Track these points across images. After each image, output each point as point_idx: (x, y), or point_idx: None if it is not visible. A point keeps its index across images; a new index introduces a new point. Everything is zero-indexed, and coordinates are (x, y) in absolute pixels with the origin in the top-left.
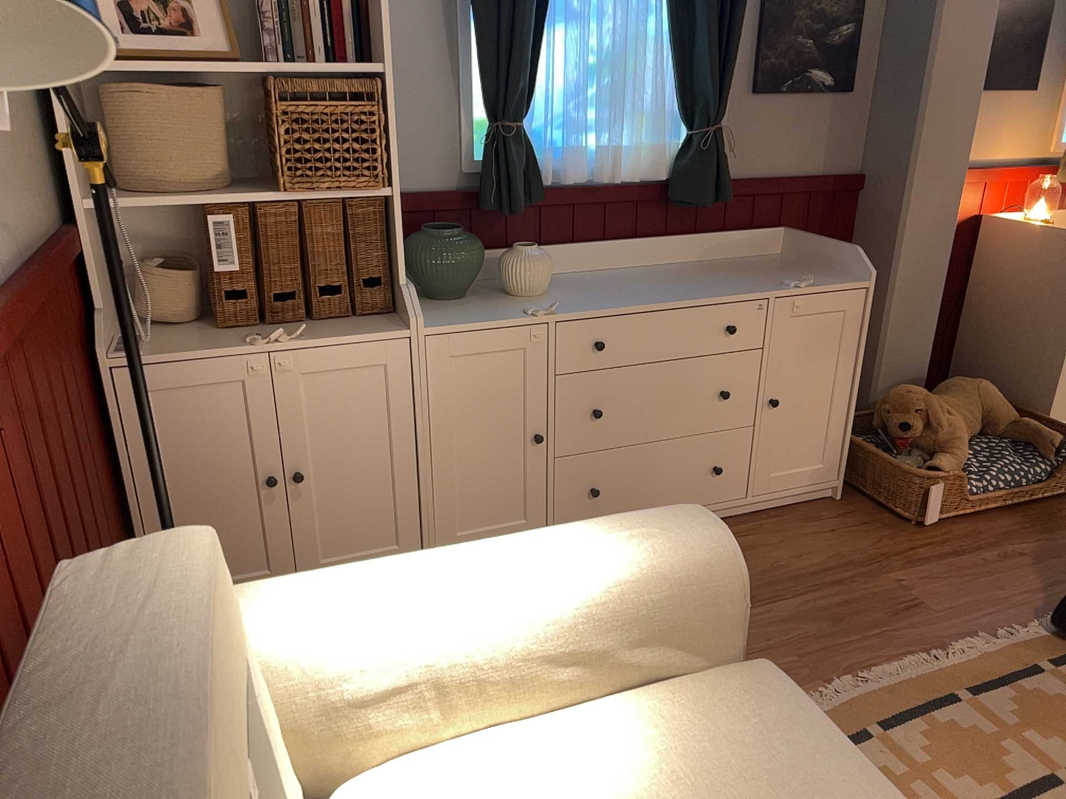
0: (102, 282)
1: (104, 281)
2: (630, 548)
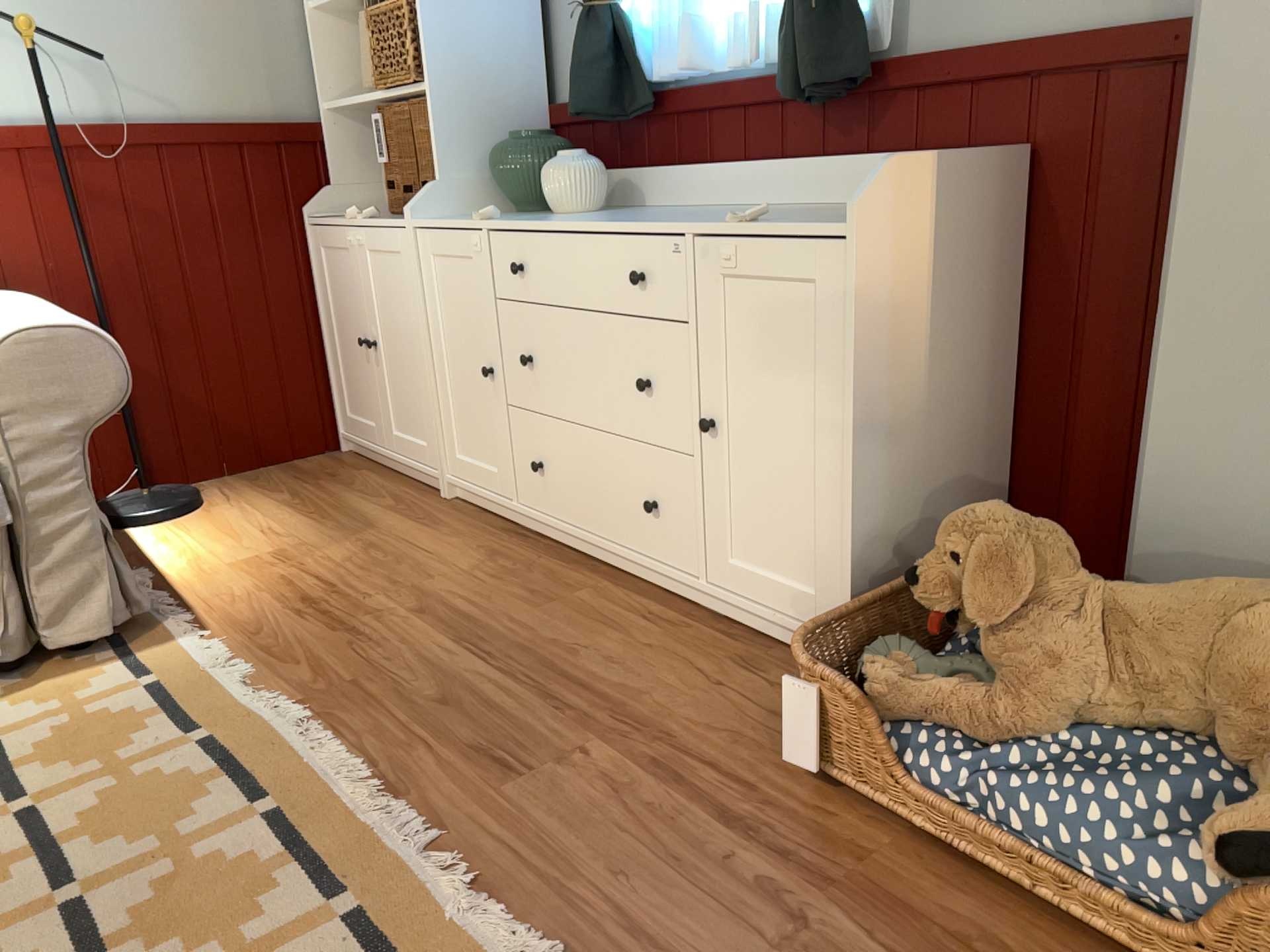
0: (344, 168)
1: (351, 168)
2: (13, 322)
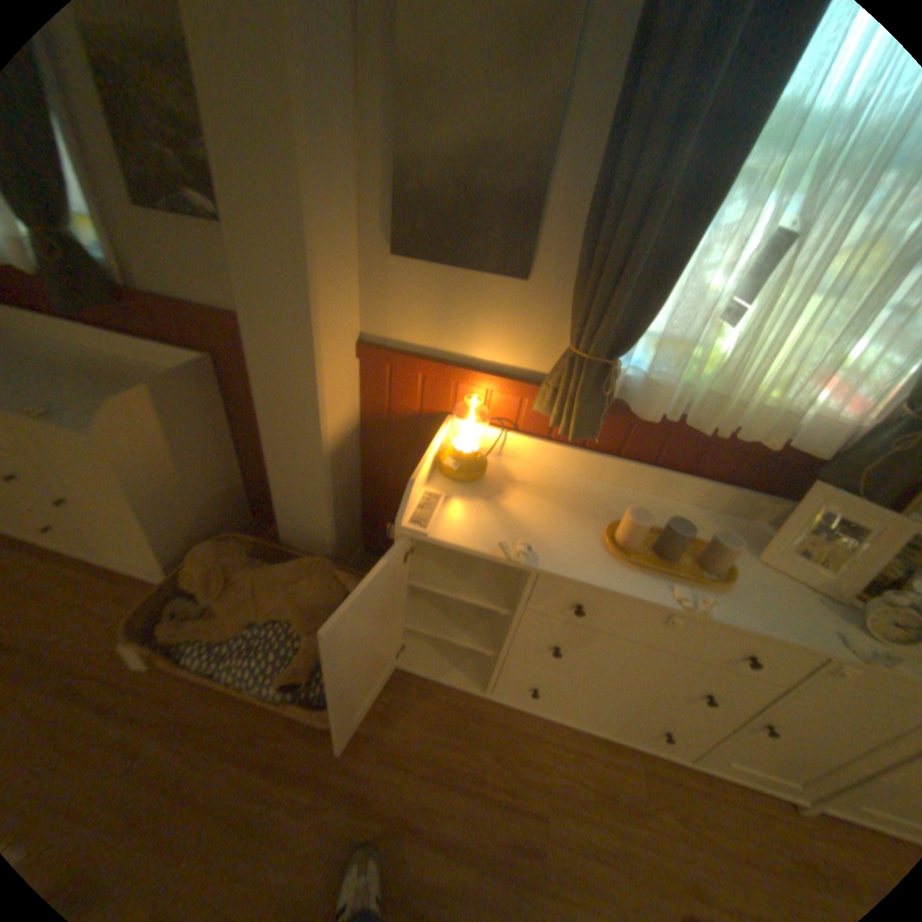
0: None
1: None
2: None
